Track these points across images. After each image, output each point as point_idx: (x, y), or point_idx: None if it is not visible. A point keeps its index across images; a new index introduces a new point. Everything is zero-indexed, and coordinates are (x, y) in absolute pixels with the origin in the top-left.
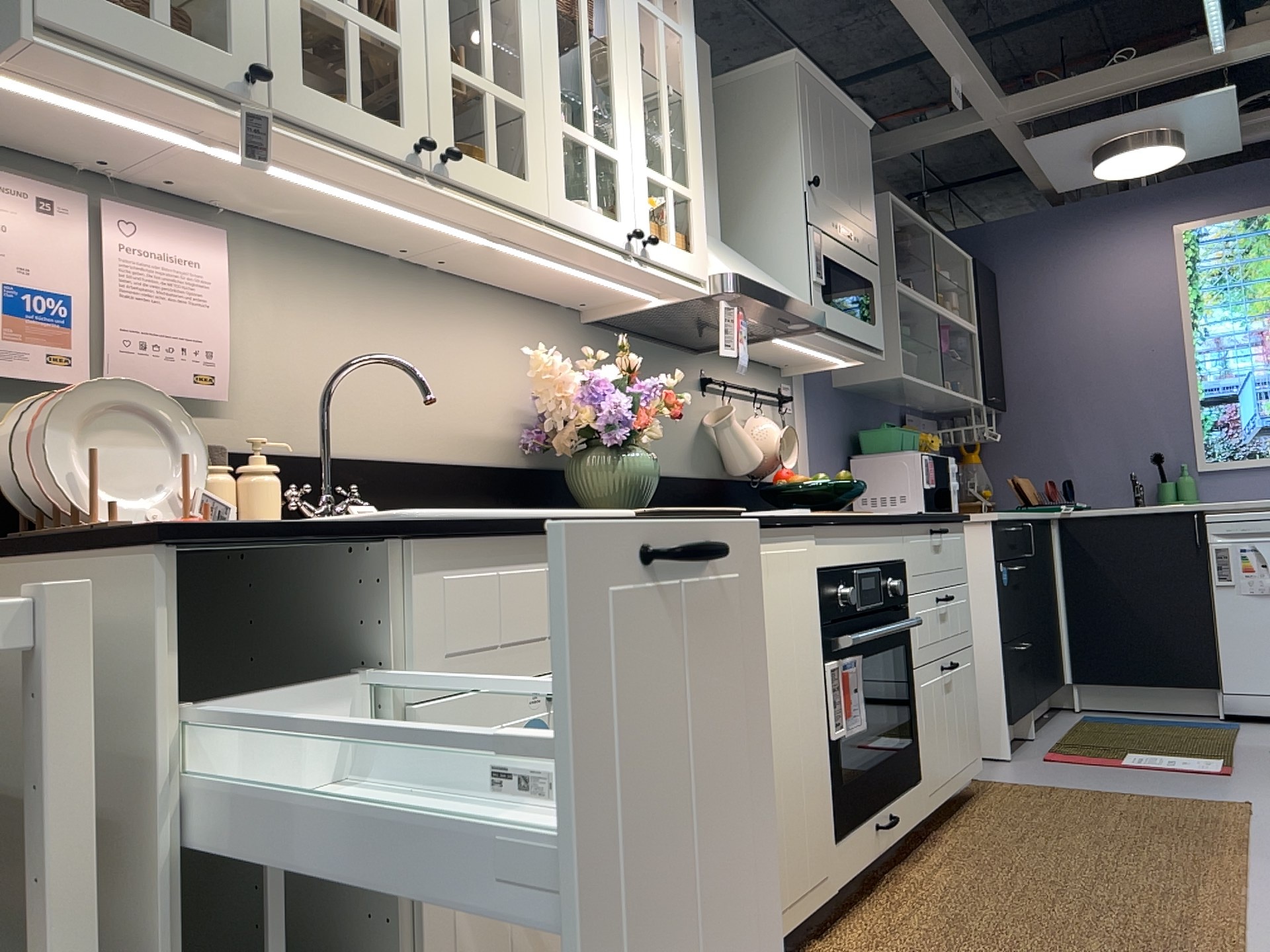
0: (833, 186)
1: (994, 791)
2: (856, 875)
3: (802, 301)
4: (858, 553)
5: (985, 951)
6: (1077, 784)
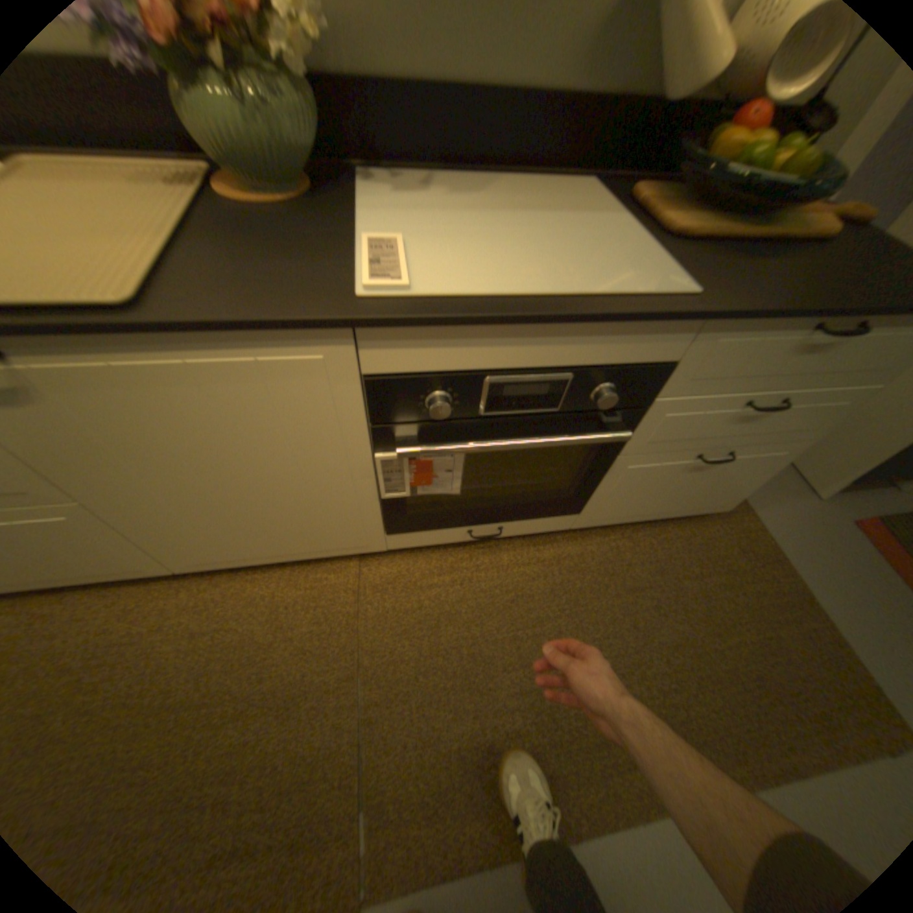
0: None
1: (728, 525)
2: (423, 545)
3: None
4: (507, 357)
5: (408, 658)
6: (815, 574)
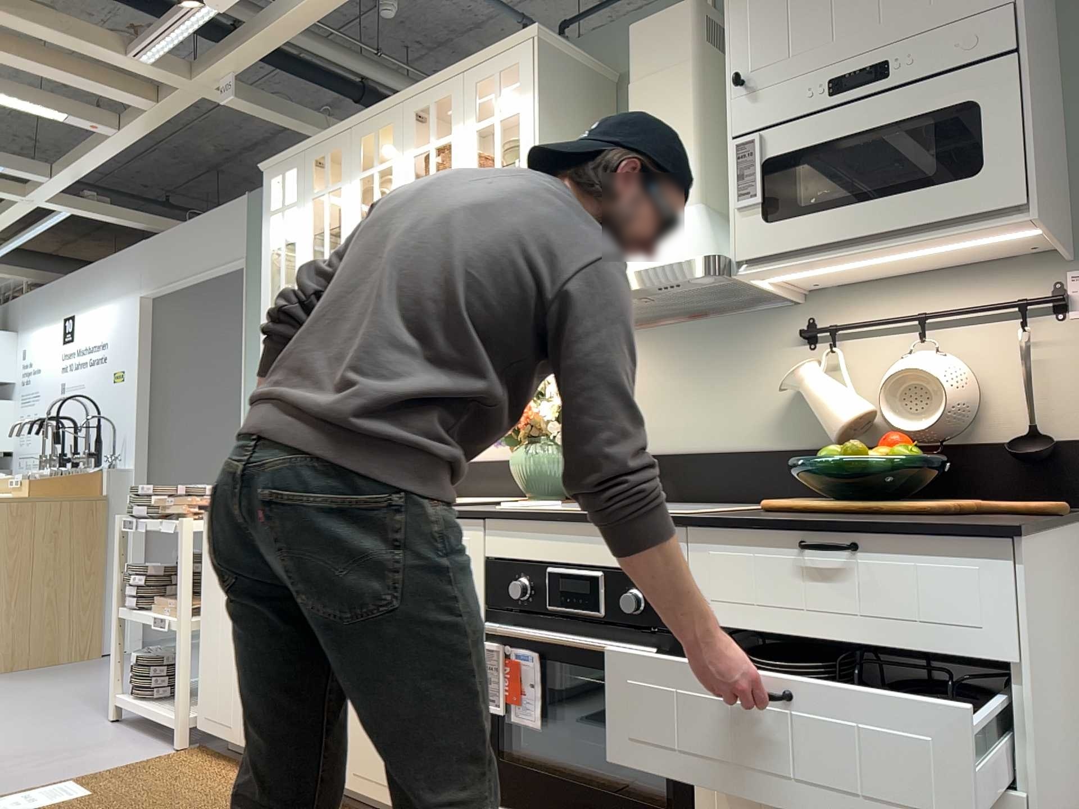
0: (807, 40)
1: None
2: None
3: (671, 258)
4: (558, 552)
5: None
6: None
